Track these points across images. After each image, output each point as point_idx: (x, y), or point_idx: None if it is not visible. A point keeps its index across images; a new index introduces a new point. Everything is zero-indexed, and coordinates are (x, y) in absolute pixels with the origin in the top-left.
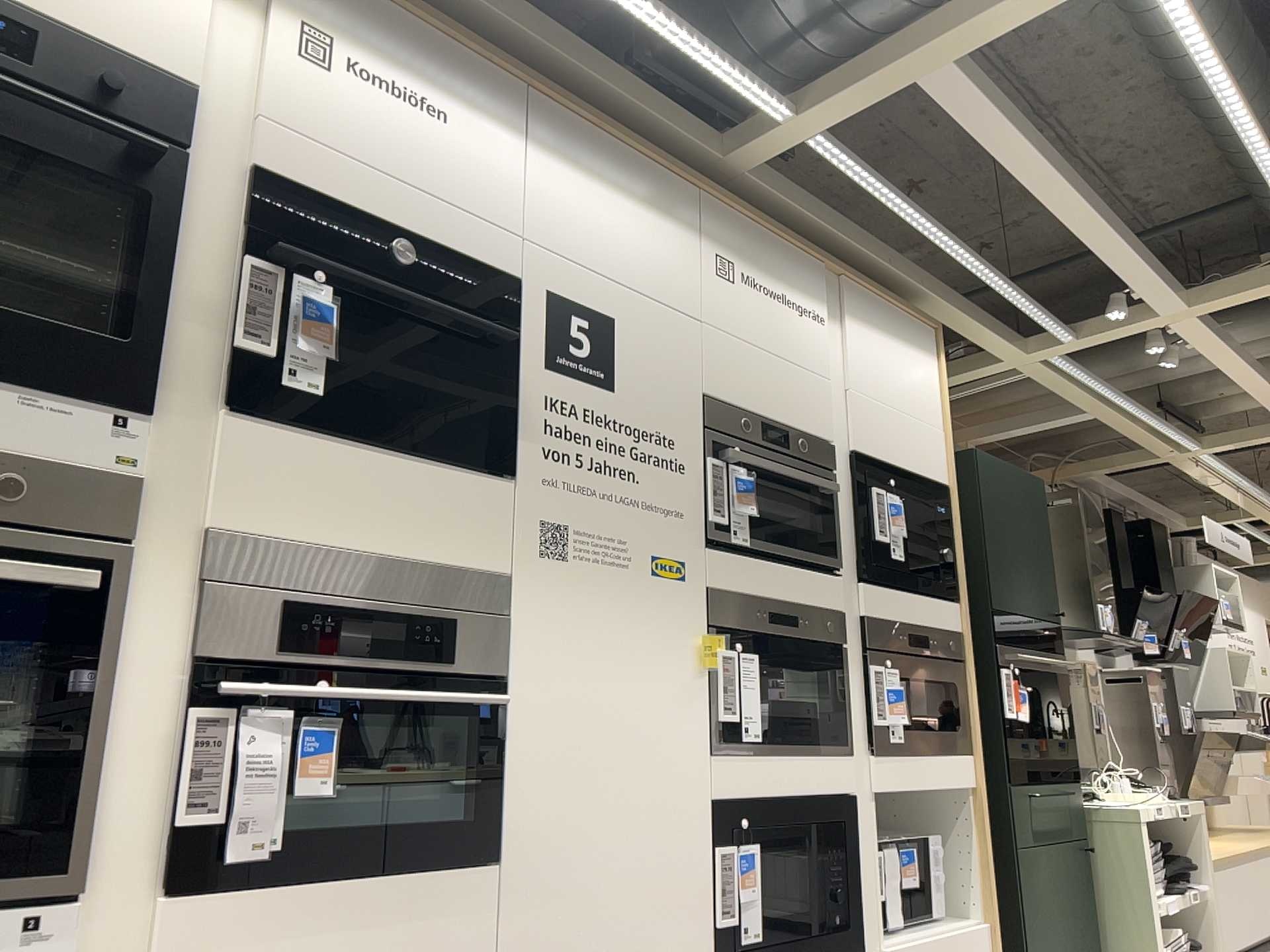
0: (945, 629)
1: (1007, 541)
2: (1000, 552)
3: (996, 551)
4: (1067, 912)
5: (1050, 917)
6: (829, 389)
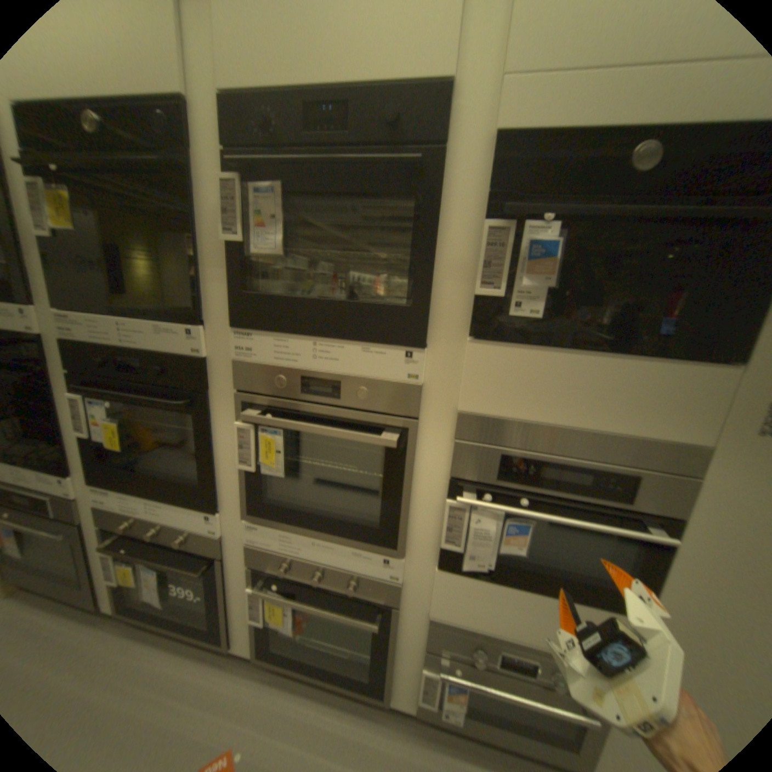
0: None
1: None
2: None
3: None
4: None
5: None
6: None
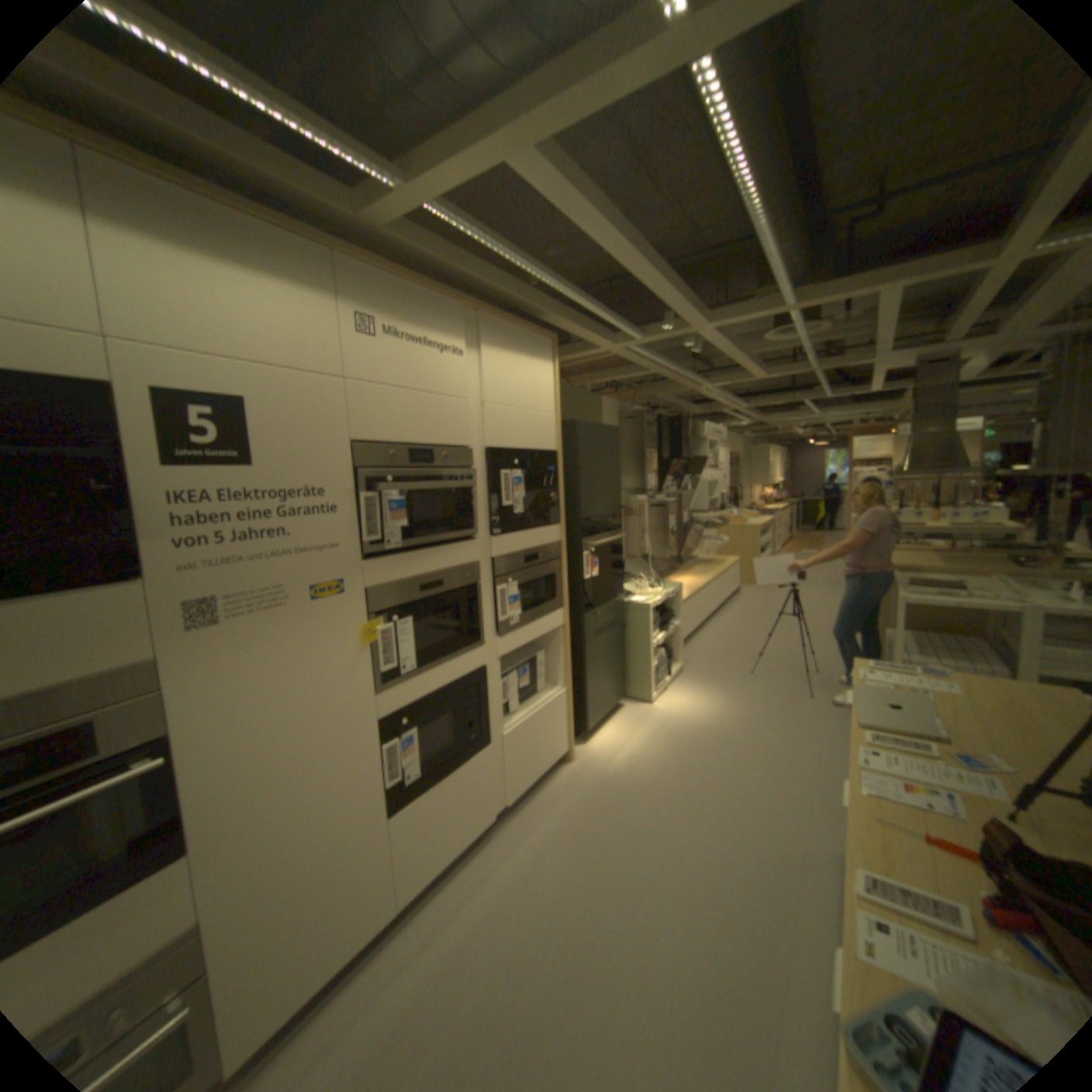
0: (549, 545)
1: (594, 475)
2: (588, 484)
3: (586, 484)
4: (610, 661)
5: (600, 669)
6: (466, 408)
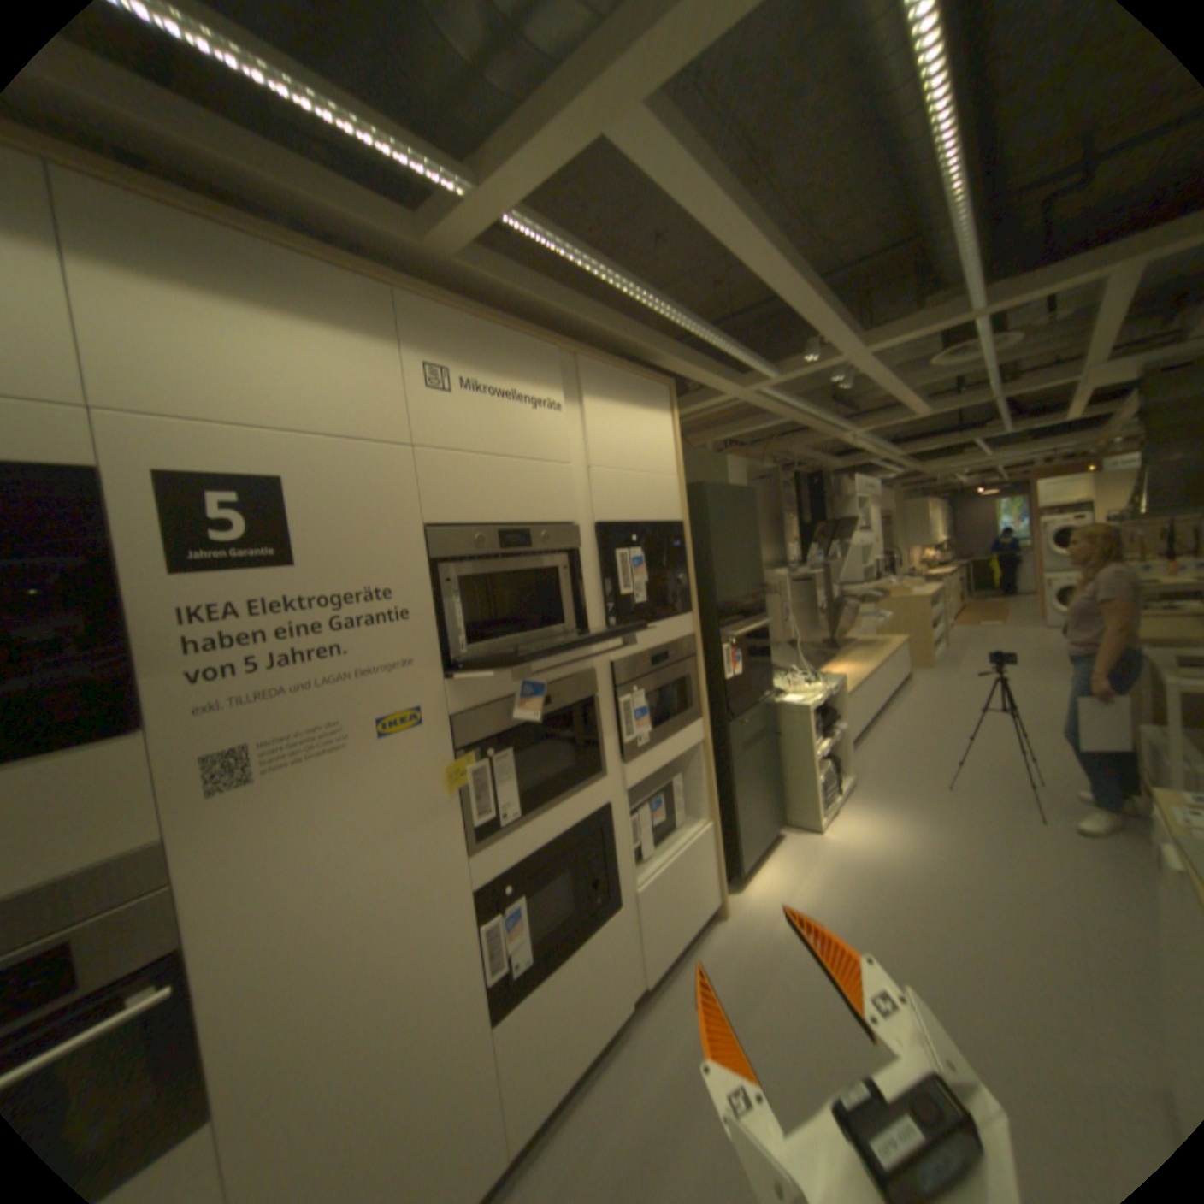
0: (680, 639)
1: (728, 548)
2: (722, 560)
3: (720, 559)
4: (763, 781)
5: (752, 793)
6: (568, 475)
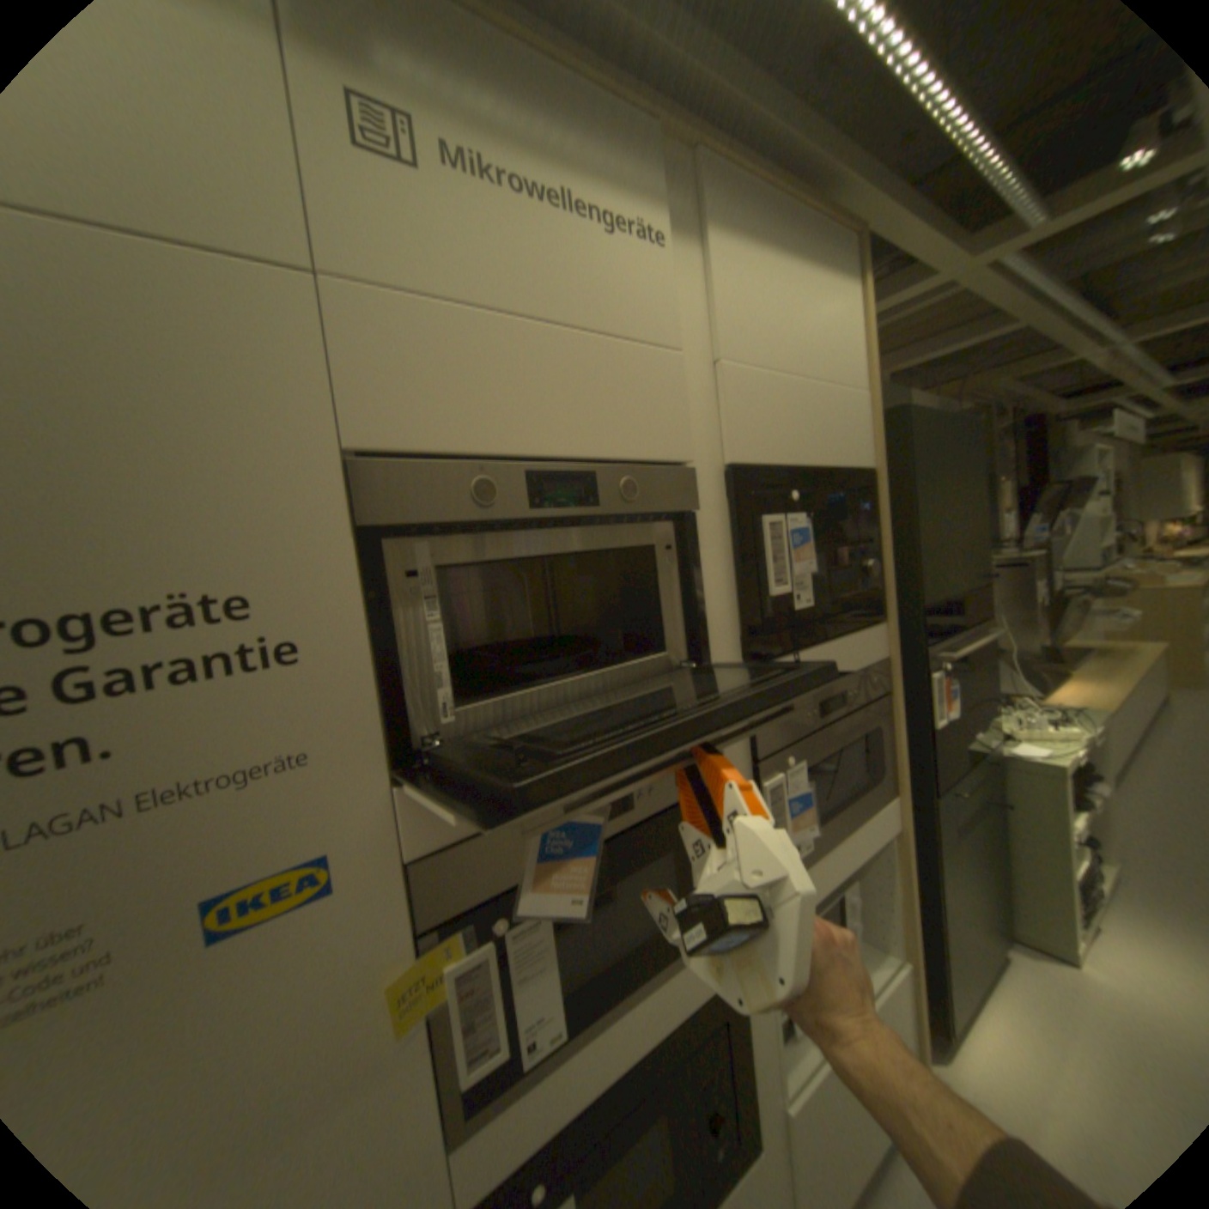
0: (868, 667)
1: (944, 515)
2: (935, 533)
3: (932, 533)
4: (985, 881)
5: (970, 904)
6: (677, 370)
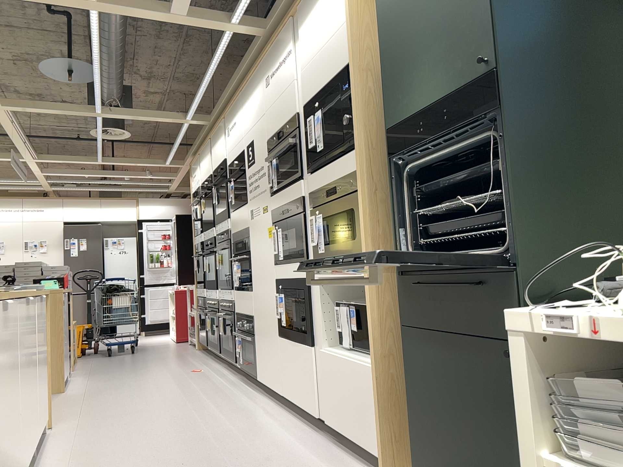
0: (349, 173)
1: (411, 43)
2: (401, 65)
3: (396, 68)
4: (479, 408)
5: (444, 398)
6: (294, 86)
